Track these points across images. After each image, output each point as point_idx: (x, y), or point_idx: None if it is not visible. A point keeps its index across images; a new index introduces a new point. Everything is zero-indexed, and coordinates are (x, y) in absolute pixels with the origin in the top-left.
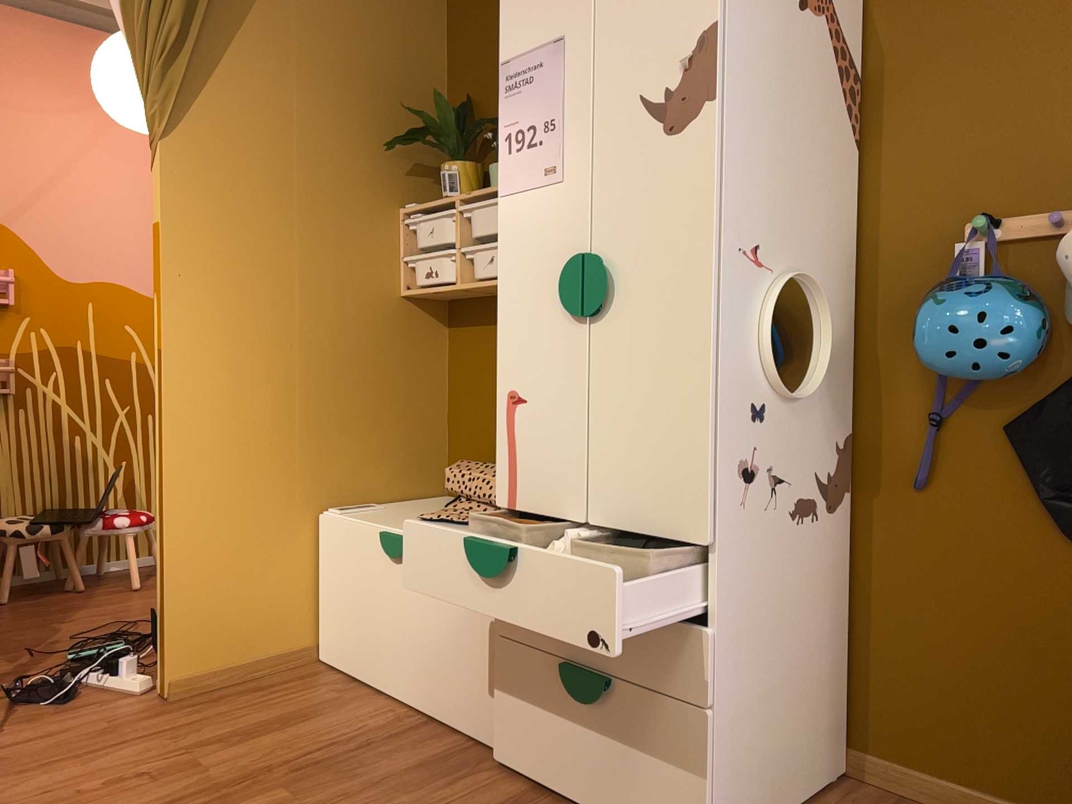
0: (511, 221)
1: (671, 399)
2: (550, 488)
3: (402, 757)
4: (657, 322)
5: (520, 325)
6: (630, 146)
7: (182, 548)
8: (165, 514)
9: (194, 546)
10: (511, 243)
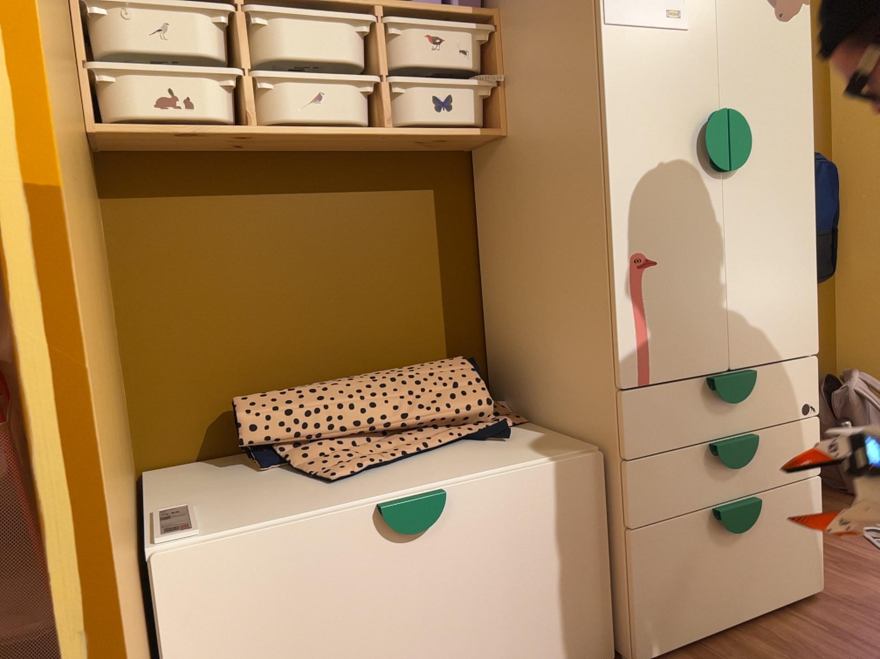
0: (623, 59)
1: (790, 244)
2: (691, 348)
3: None
4: (778, 180)
5: (643, 180)
6: (750, 18)
7: None
8: None
9: None
10: (625, 84)
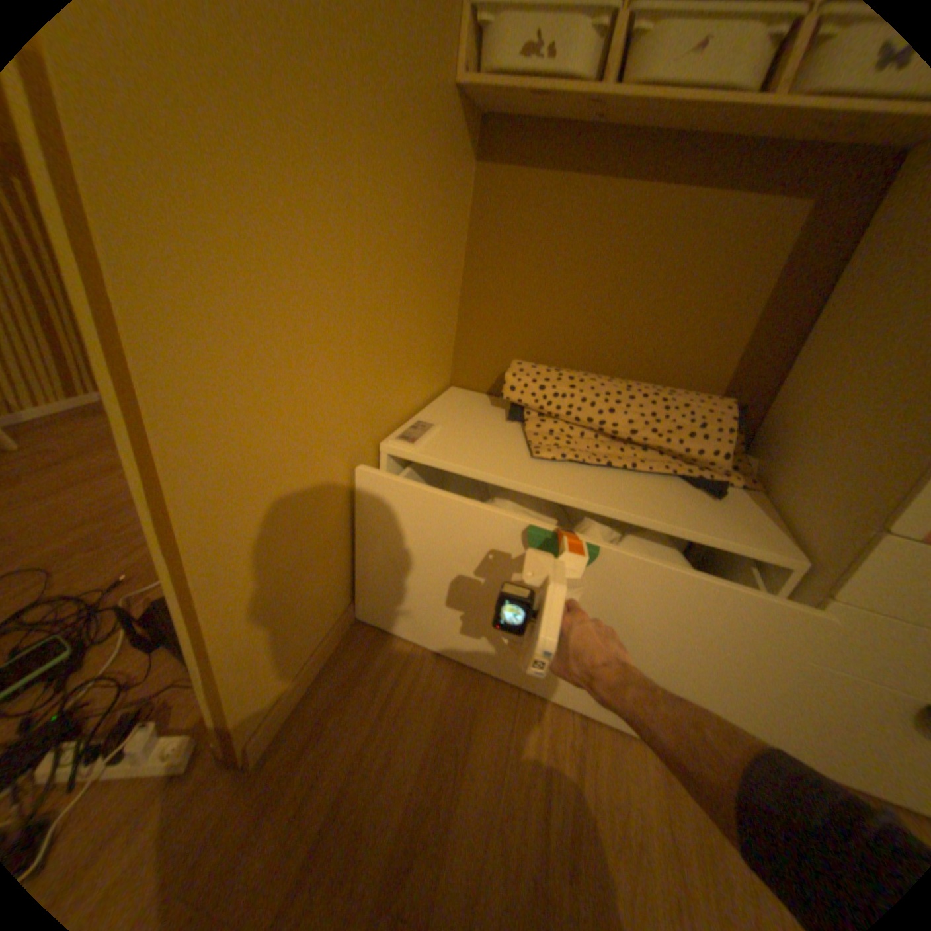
0: None
1: None
2: None
3: (635, 765)
4: None
5: None
6: None
7: (230, 587)
8: (186, 552)
9: (247, 572)
10: None
